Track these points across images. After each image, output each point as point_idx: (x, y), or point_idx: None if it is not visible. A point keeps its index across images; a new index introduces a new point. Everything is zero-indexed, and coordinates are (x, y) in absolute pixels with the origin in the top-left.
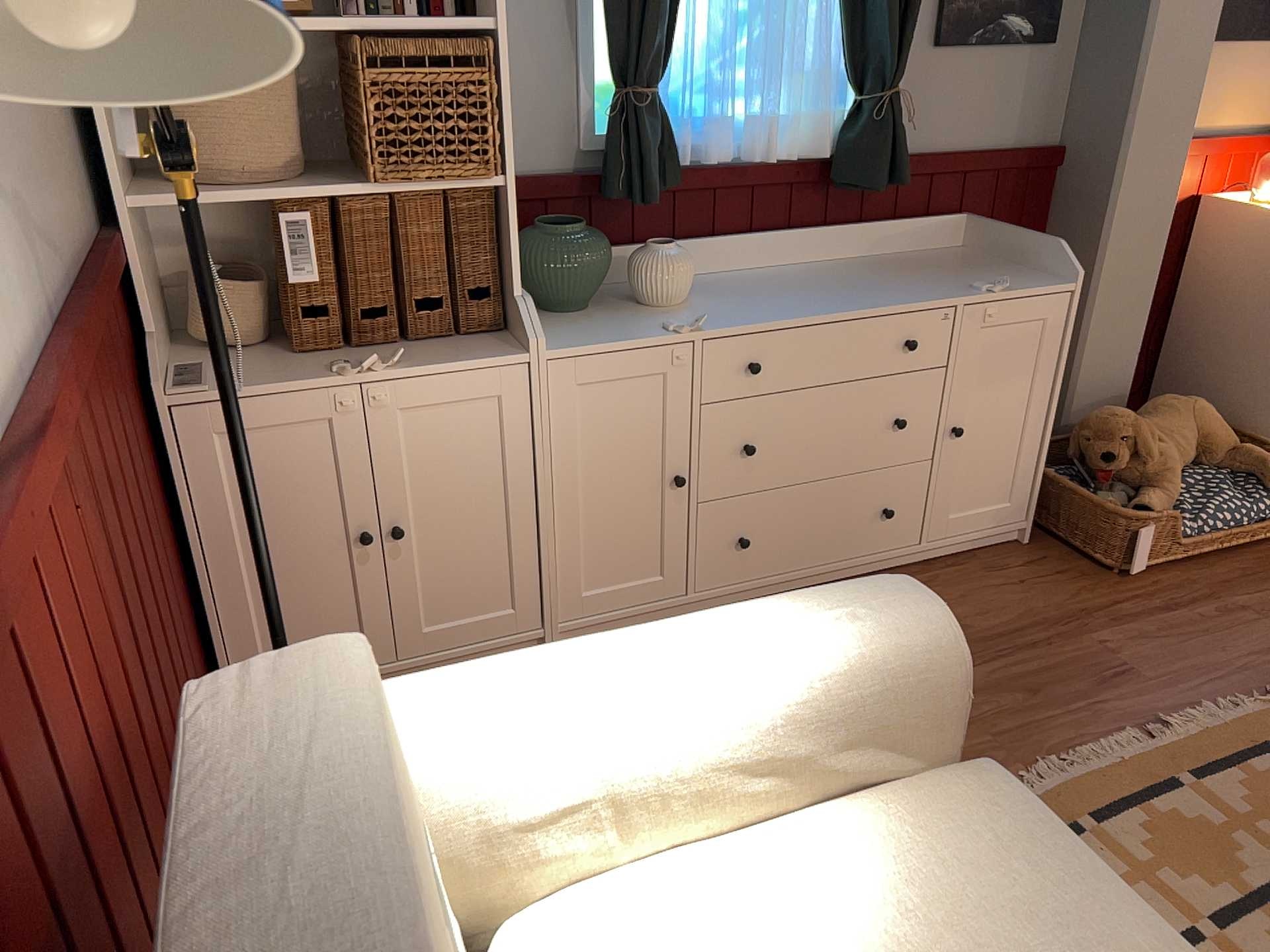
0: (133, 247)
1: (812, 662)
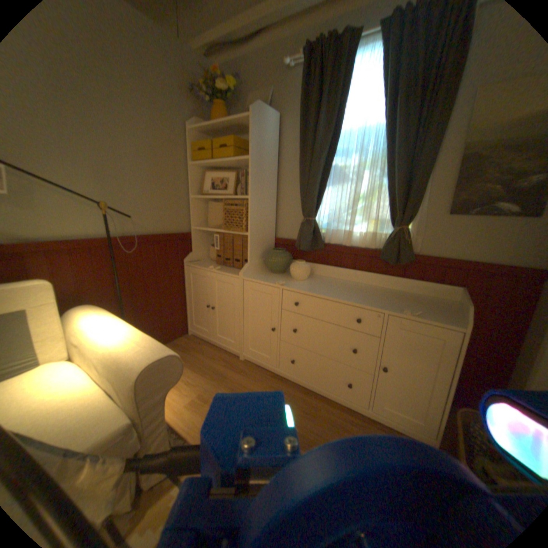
0: (193, 235)
1: (118, 350)
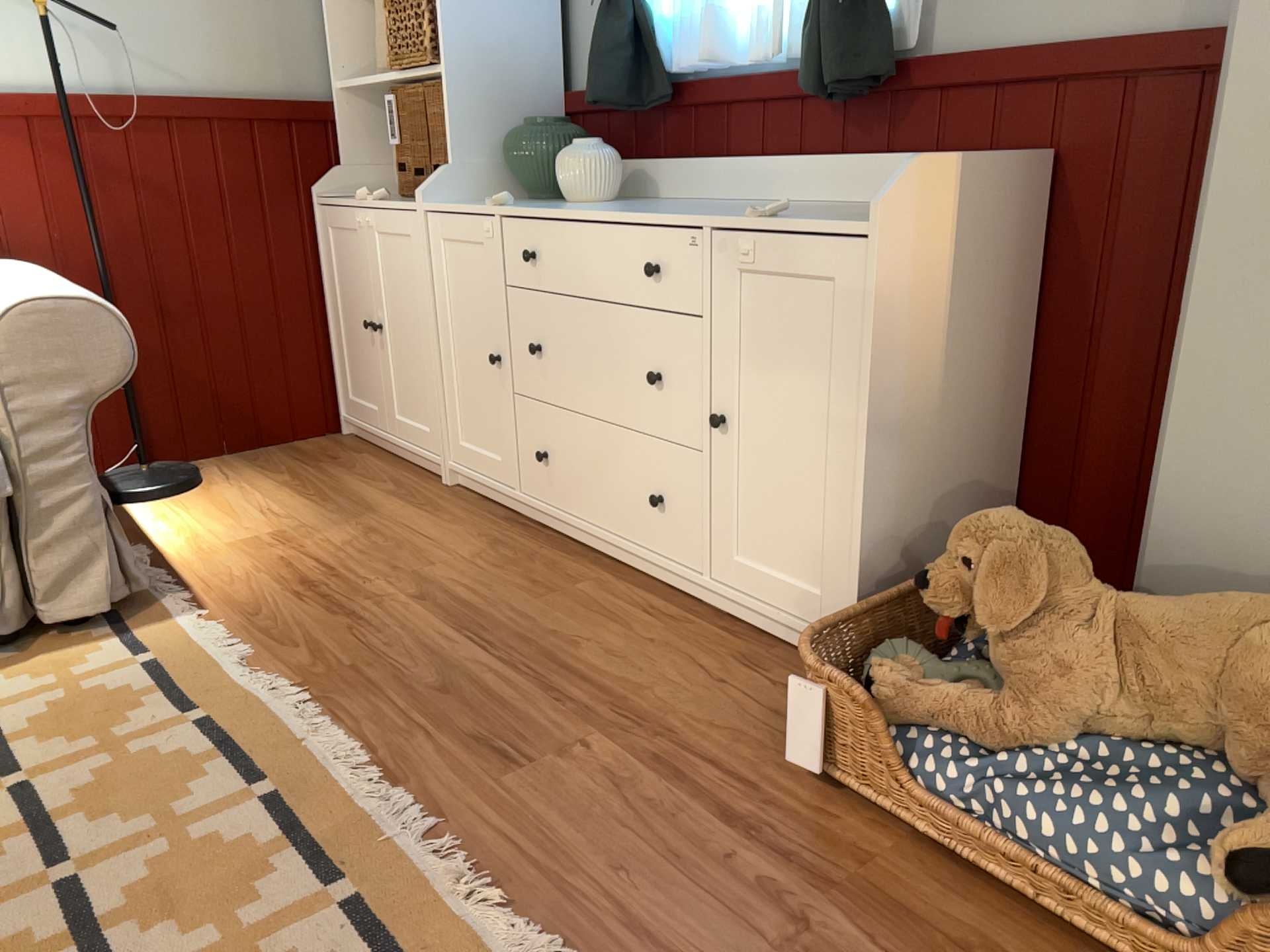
0: (338, 115)
1: None
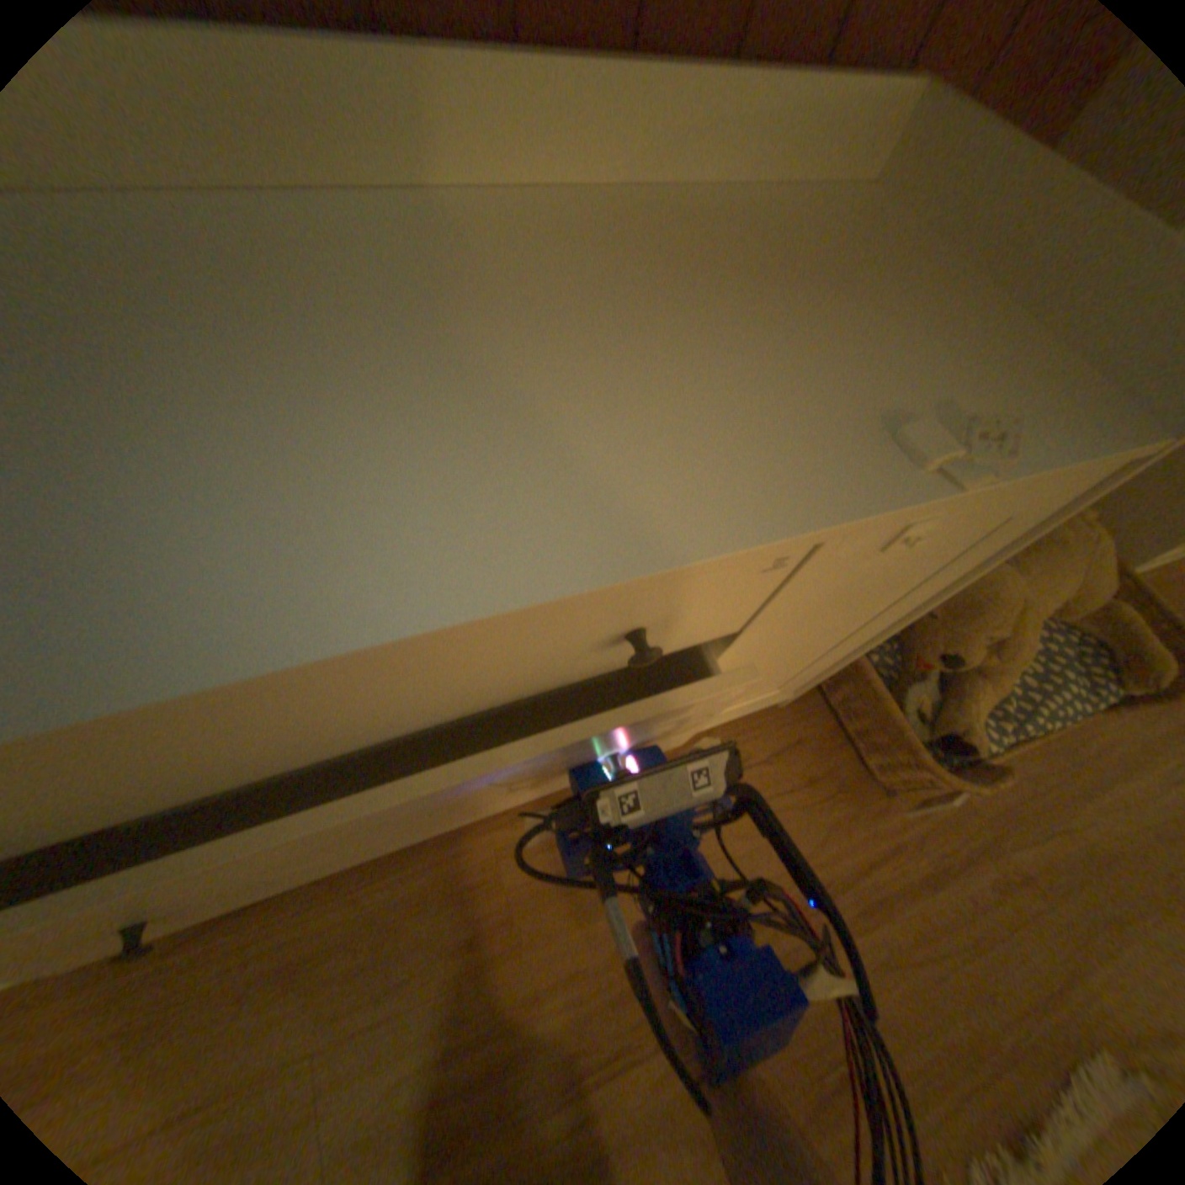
0: None
1: None
